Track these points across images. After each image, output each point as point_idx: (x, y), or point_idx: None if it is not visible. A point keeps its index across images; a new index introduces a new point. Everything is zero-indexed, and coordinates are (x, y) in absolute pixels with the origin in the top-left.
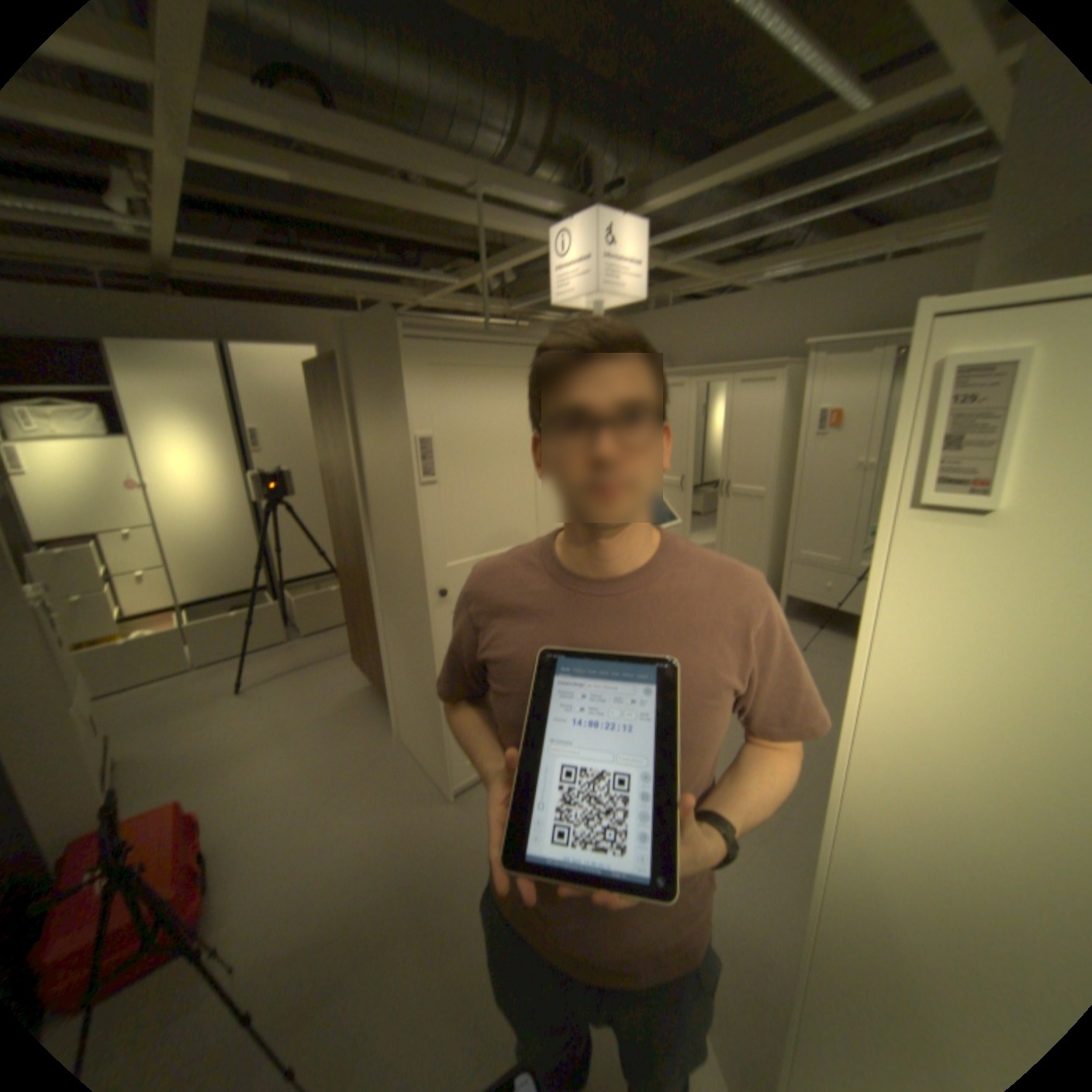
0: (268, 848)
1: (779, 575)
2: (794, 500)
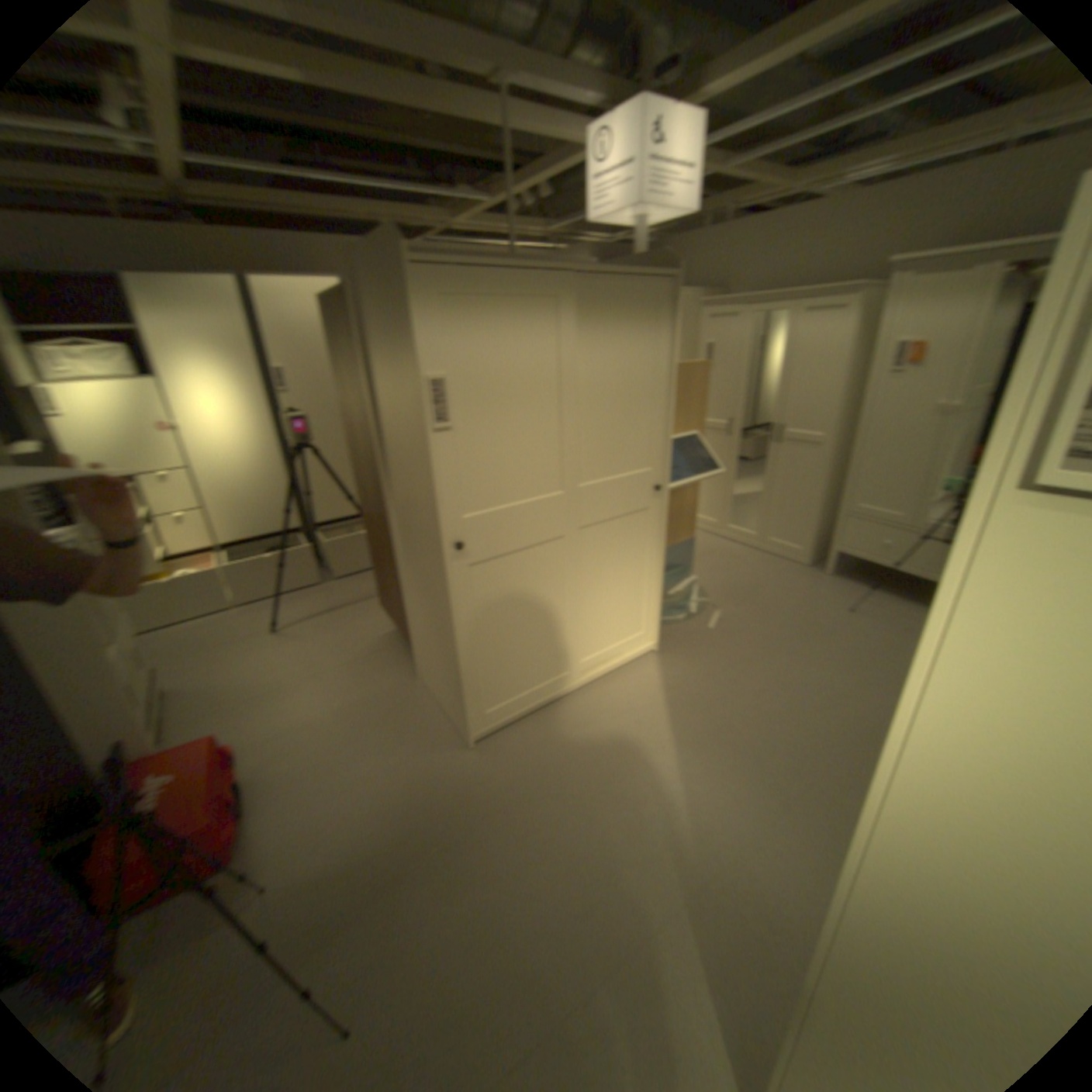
0: (304, 776)
1: (833, 528)
2: (858, 447)
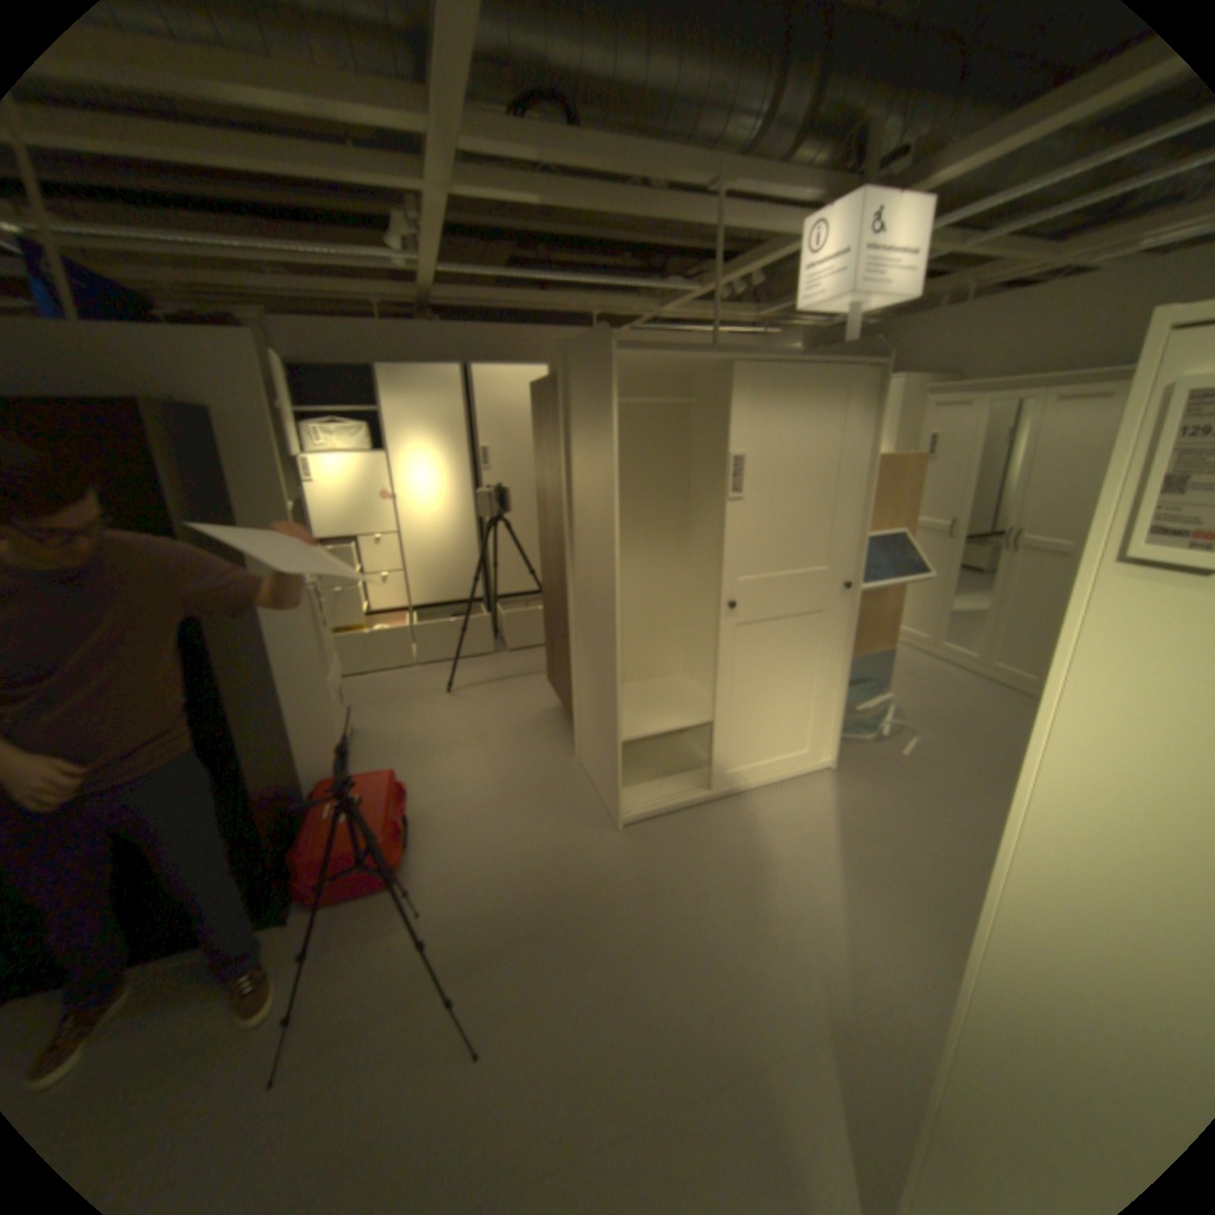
0: (460, 826)
1: None
2: None
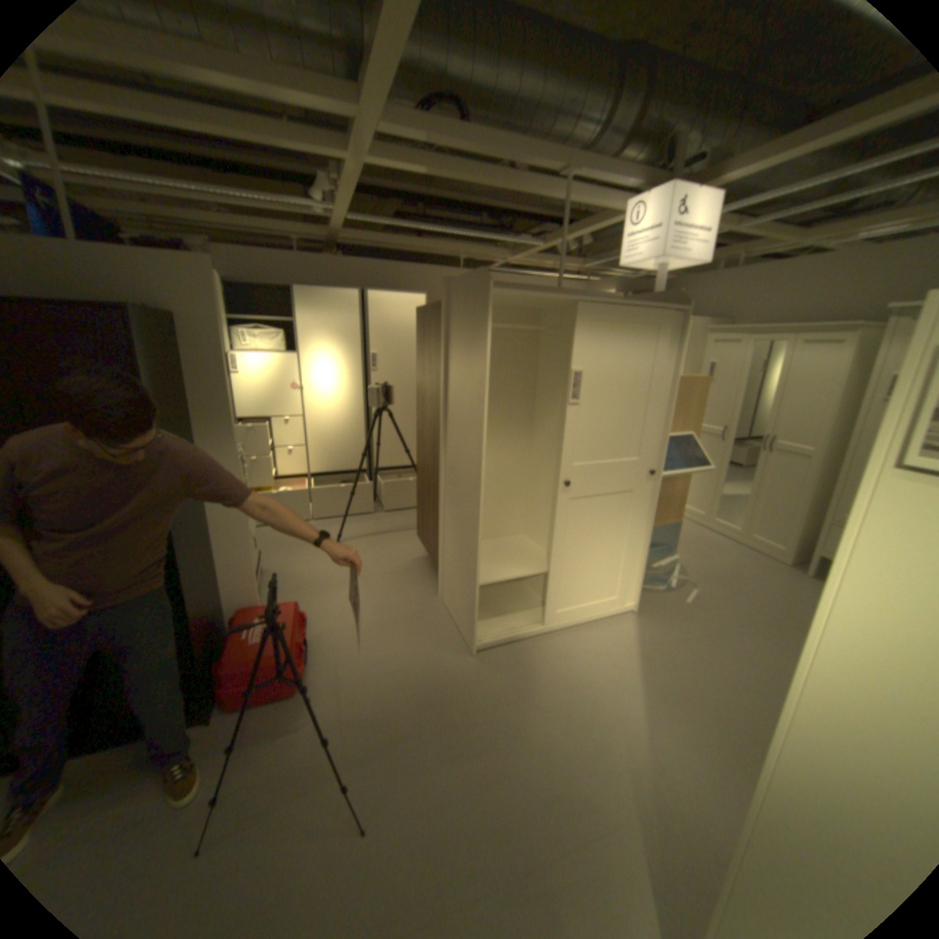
0: (347, 648)
1: (817, 535)
2: (848, 464)
